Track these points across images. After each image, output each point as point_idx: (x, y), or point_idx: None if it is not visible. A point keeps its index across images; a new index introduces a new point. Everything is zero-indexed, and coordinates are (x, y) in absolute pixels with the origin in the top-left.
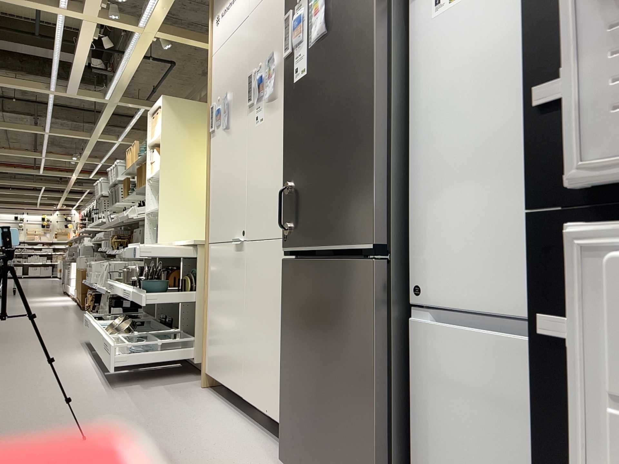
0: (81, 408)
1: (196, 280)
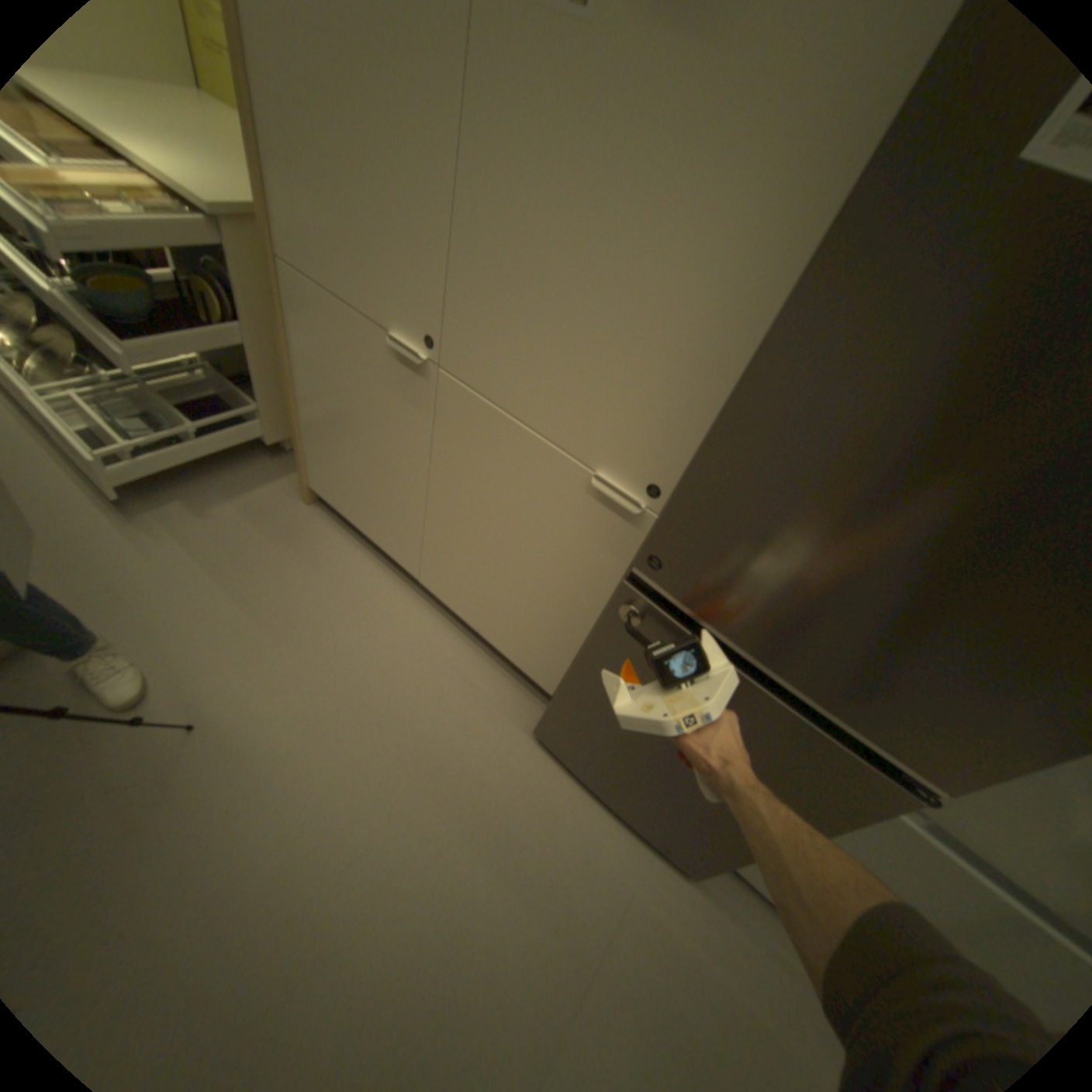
0: (109, 607)
1: (233, 291)
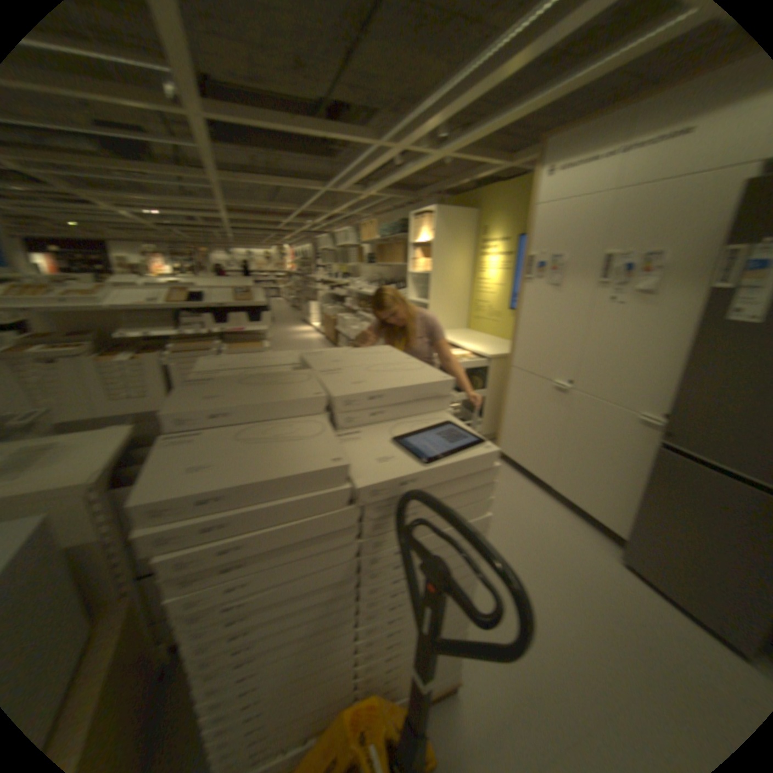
0: None
1: (483, 381)
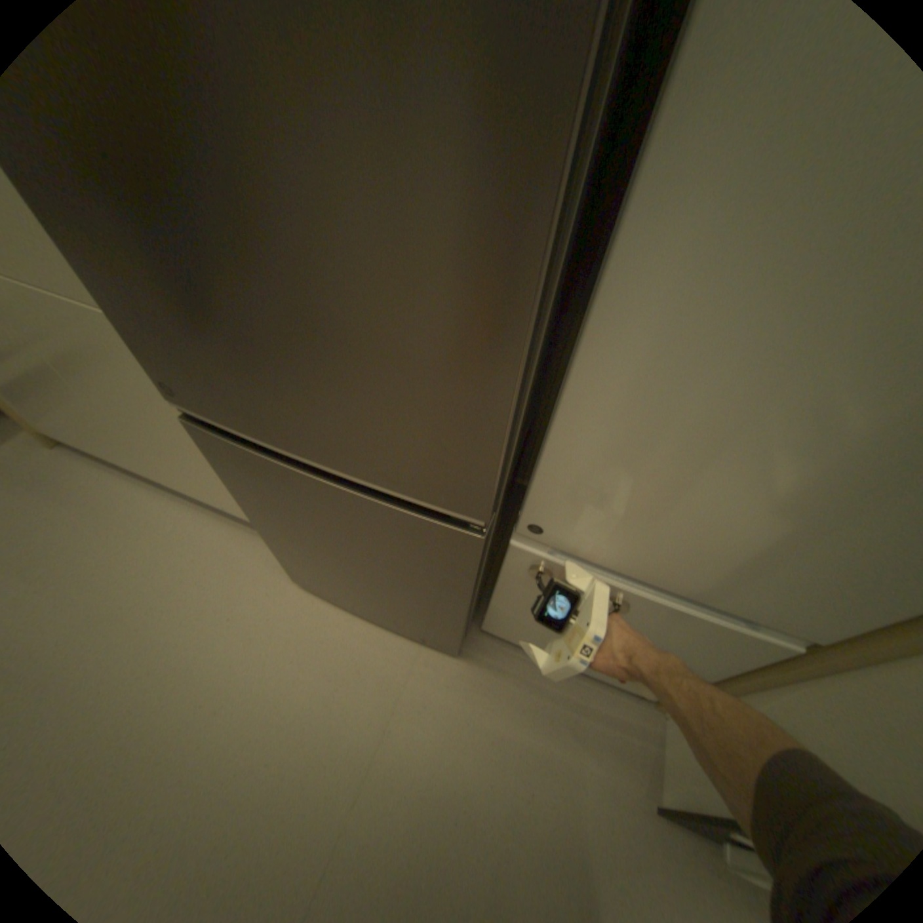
0: None
1: None
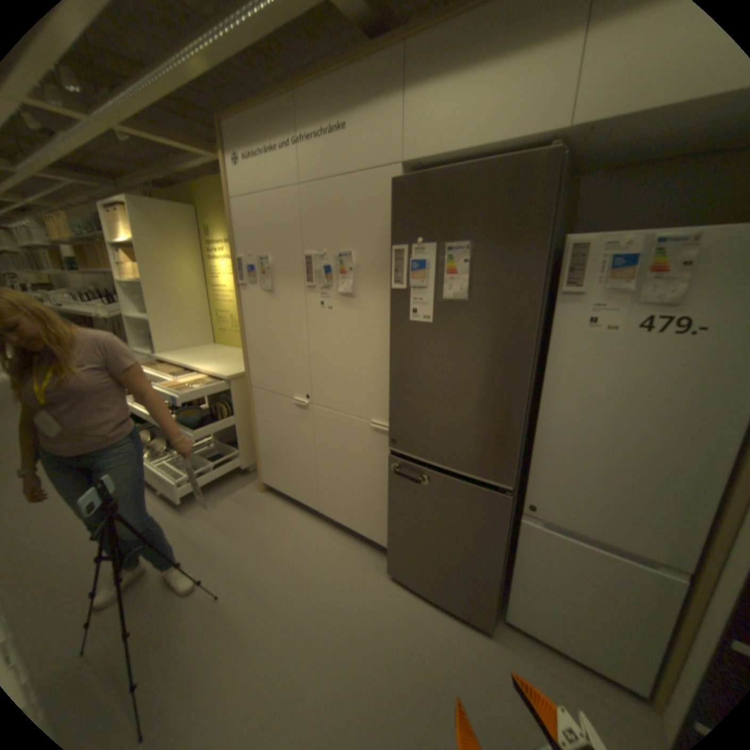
0: (175, 553)
1: (231, 405)
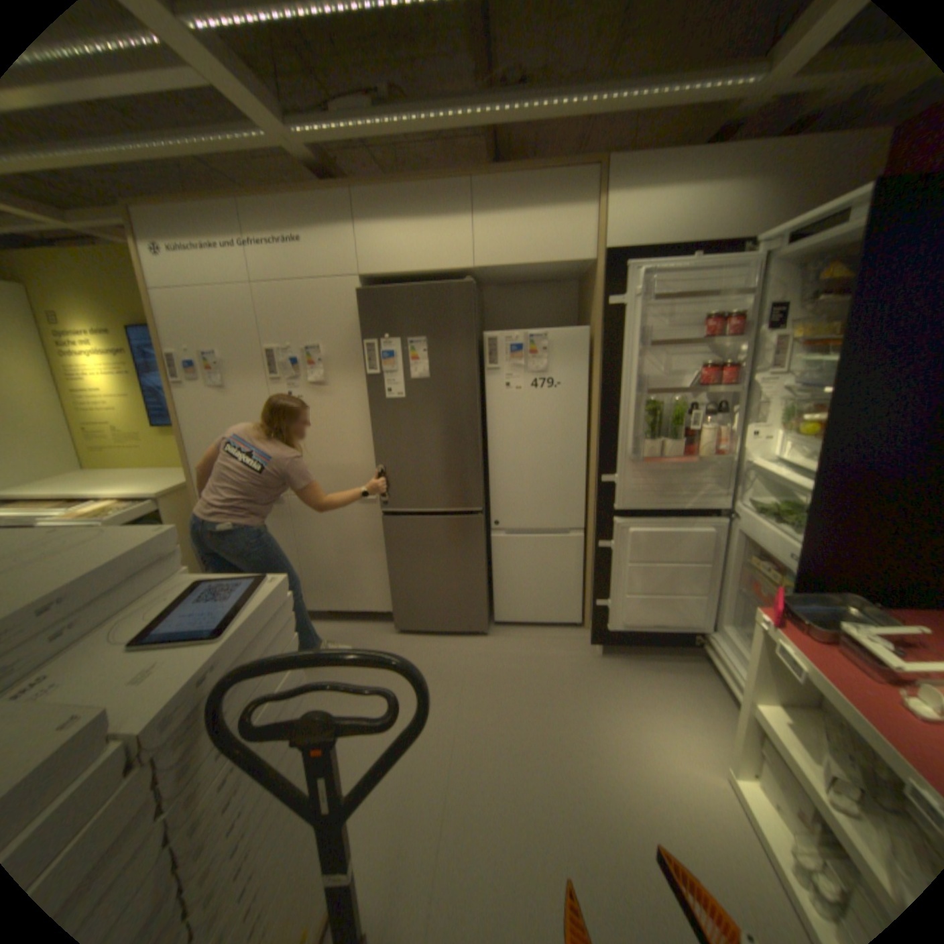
0: None
1: None
